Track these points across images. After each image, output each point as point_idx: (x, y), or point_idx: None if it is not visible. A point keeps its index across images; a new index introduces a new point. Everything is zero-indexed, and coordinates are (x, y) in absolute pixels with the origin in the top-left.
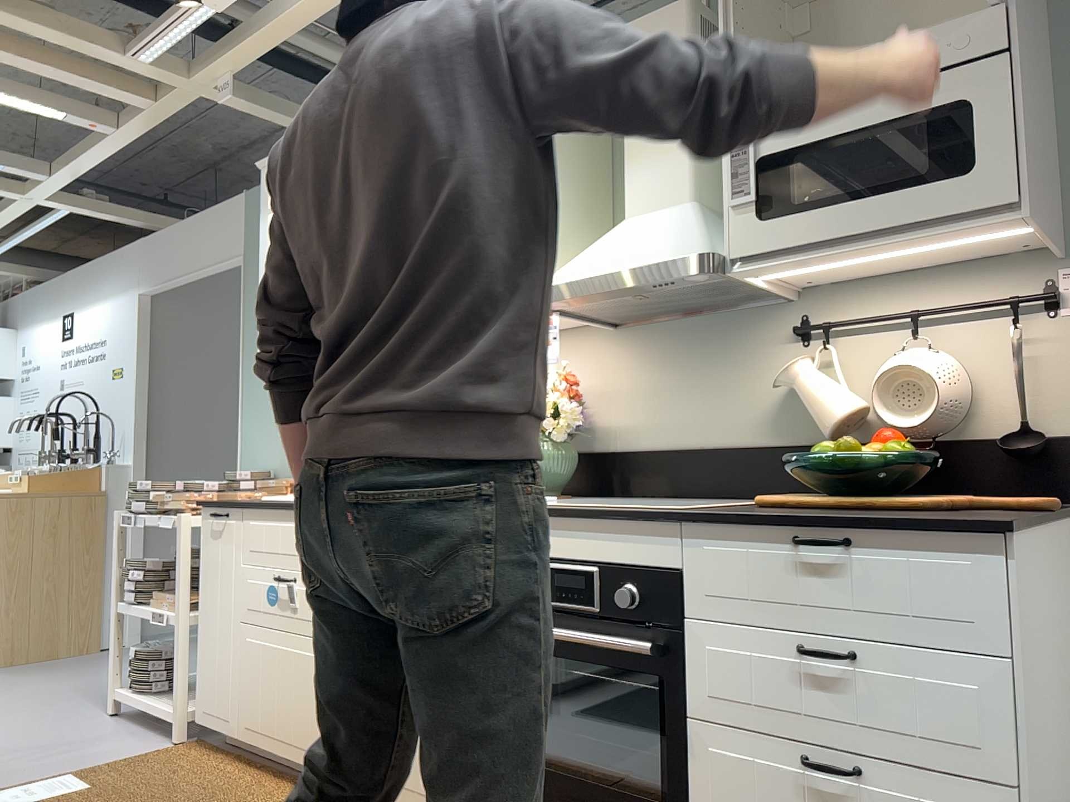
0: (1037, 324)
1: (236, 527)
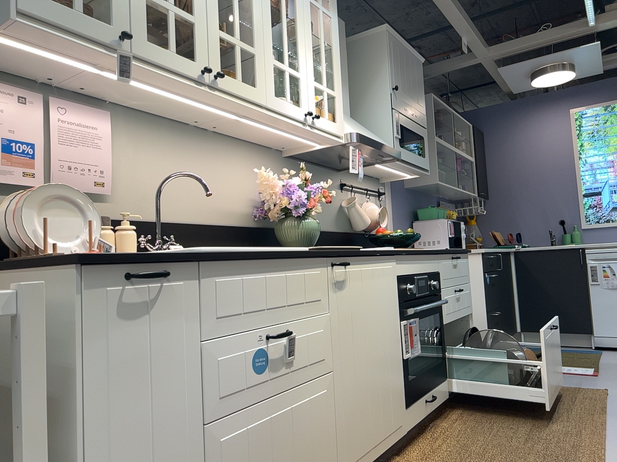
0: (379, 201)
1: (184, 291)
